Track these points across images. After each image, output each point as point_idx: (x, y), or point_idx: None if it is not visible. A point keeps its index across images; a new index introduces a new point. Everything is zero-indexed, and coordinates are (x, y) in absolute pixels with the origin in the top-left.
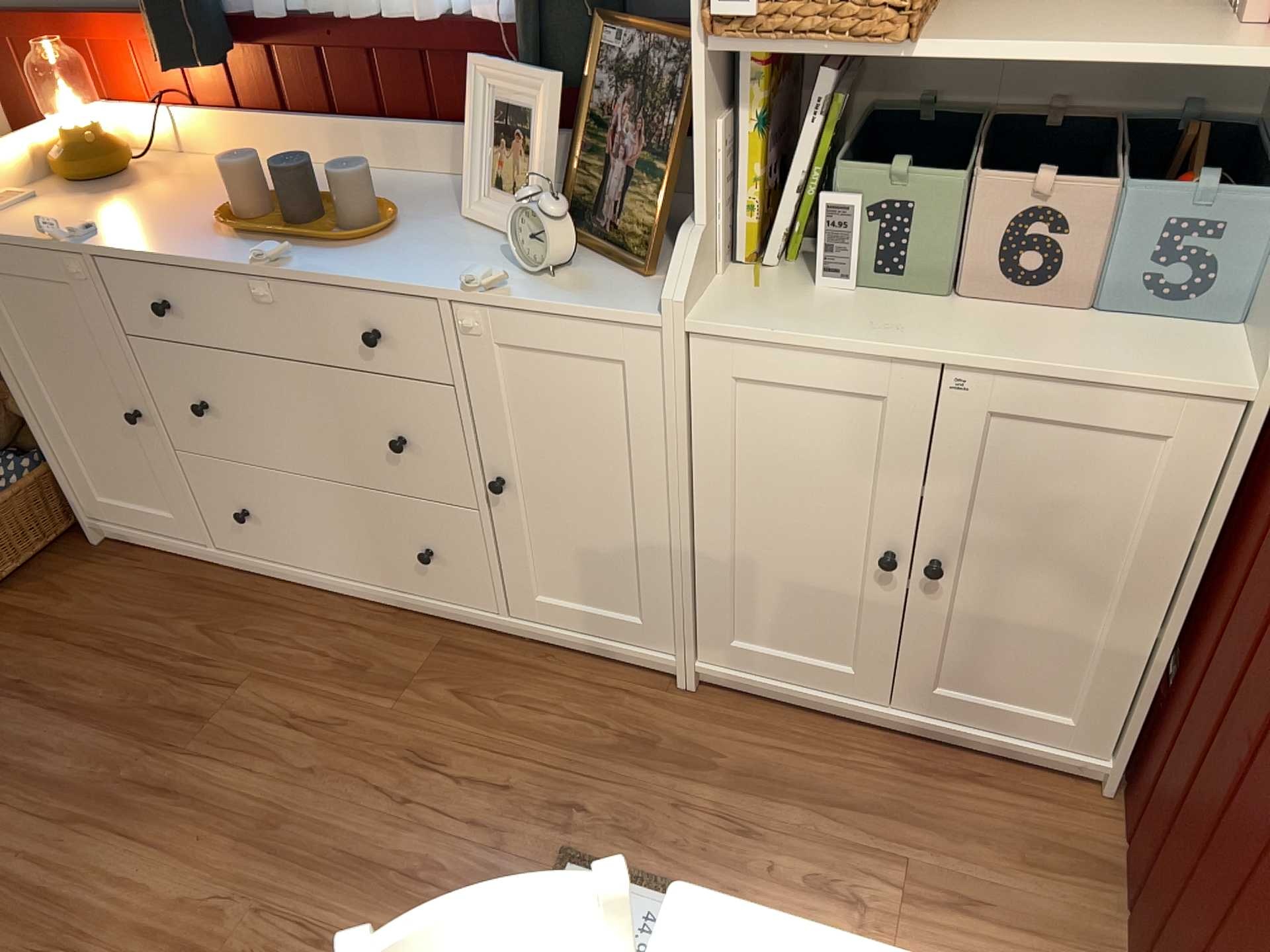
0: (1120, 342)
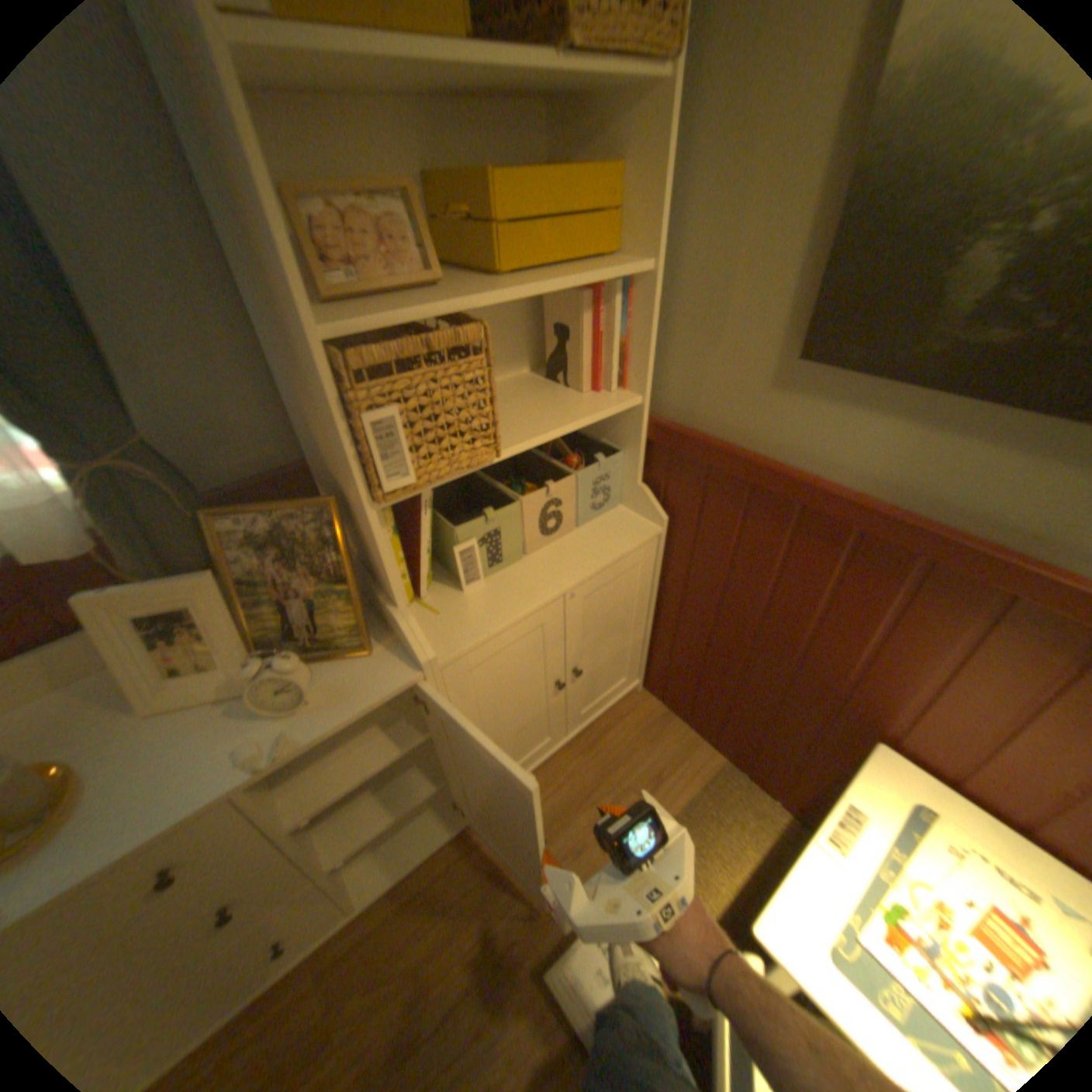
0: (603, 535)
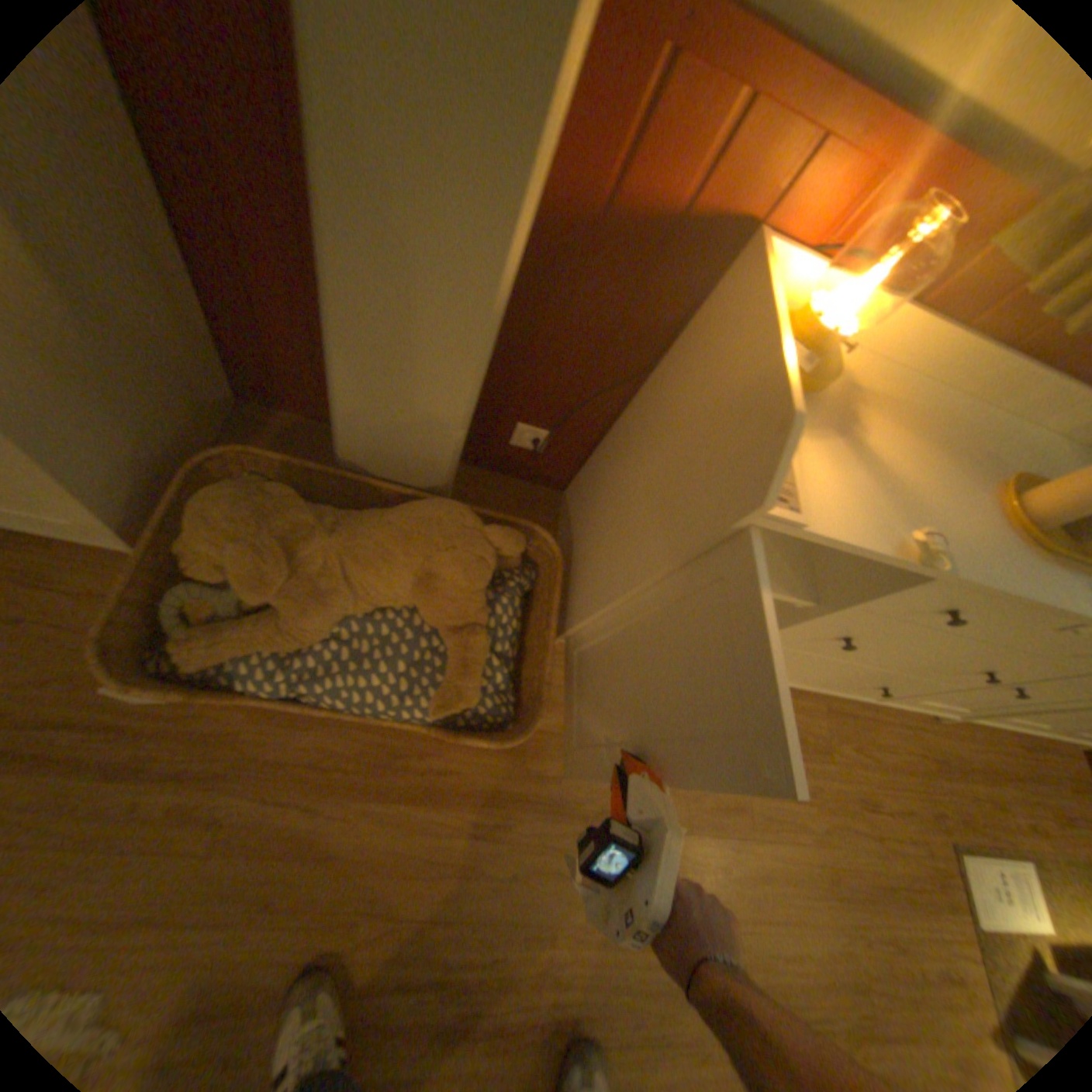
0: None
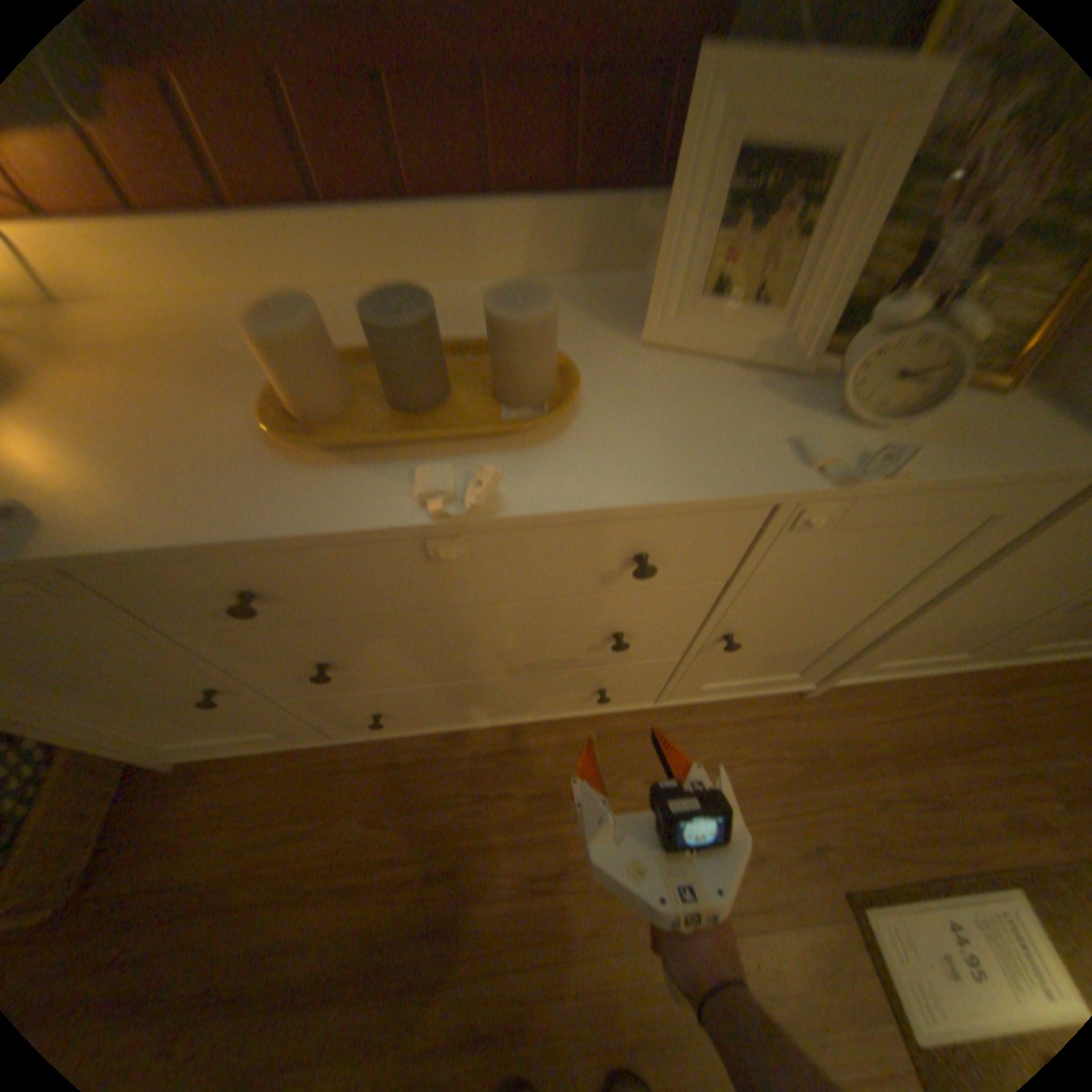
0: None
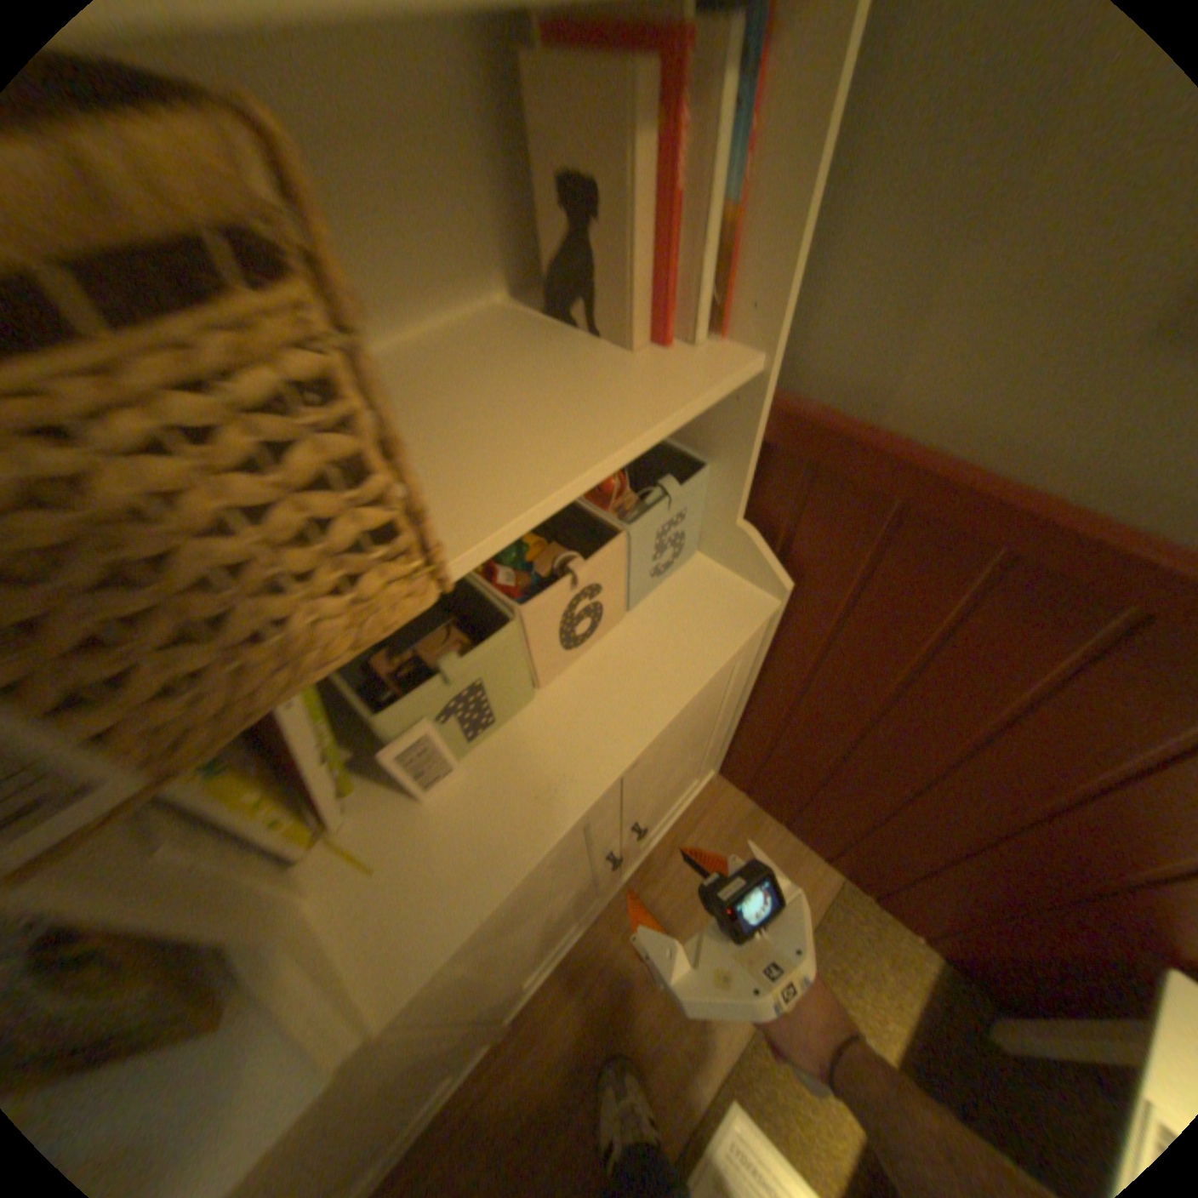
0: (679, 622)
